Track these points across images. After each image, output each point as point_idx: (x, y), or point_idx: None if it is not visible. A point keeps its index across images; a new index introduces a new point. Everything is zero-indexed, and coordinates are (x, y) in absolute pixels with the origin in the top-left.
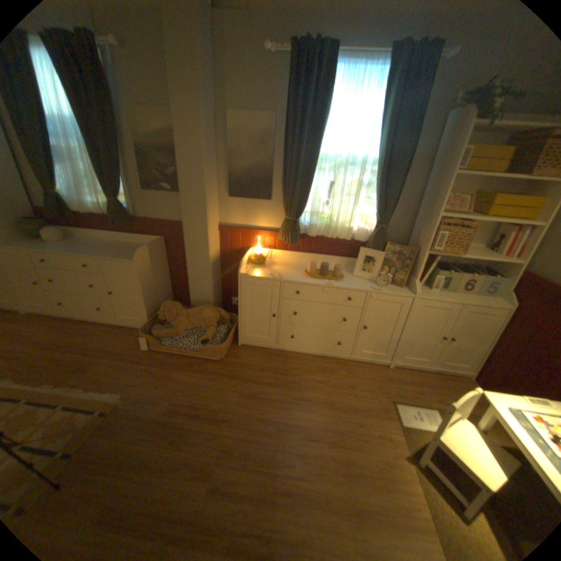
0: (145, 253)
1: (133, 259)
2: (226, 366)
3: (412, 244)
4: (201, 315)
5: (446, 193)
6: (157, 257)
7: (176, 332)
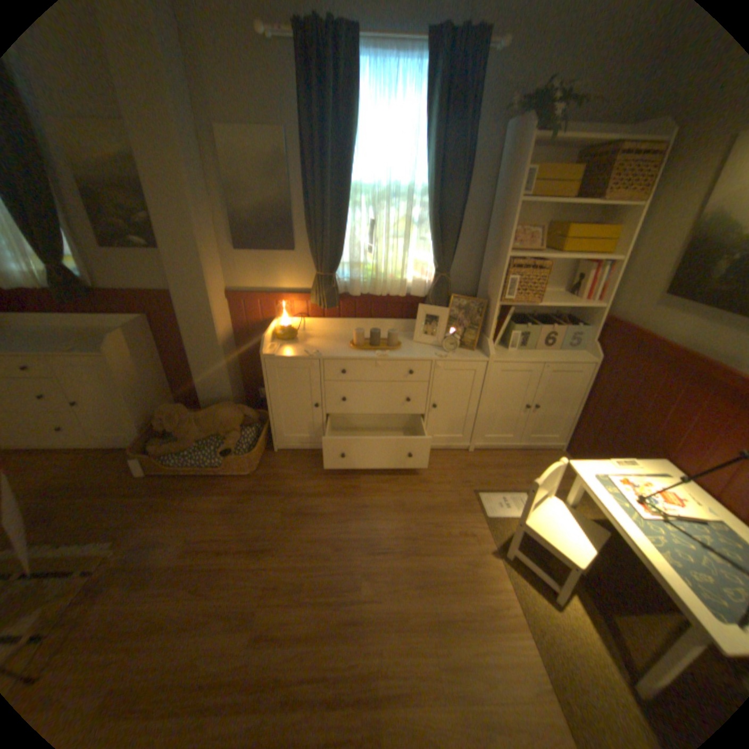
0: (119, 339)
1: (101, 350)
2: (260, 481)
3: (481, 295)
4: (216, 417)
5: (512, 227)
6: (139, 345)
7: (183, 445)
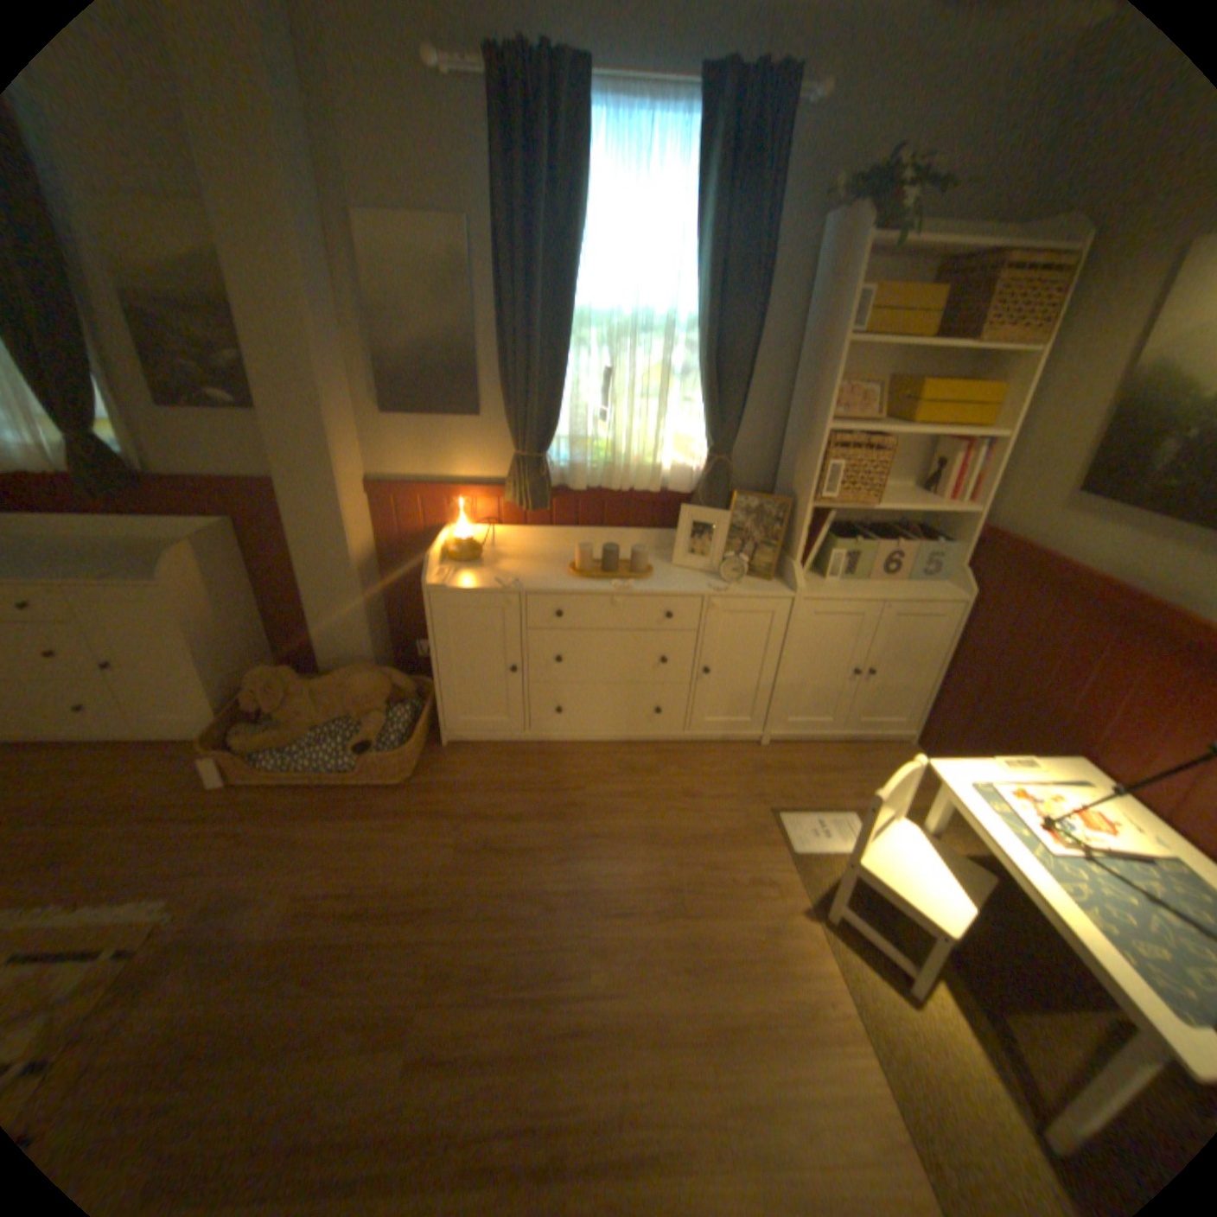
0: (187, 558)
1: (156, 577)
2: (419, 794)
3: (782, 491)
4: (347, 687)
5: (833, 383)
6: (219, 568)
7: (290, 734)
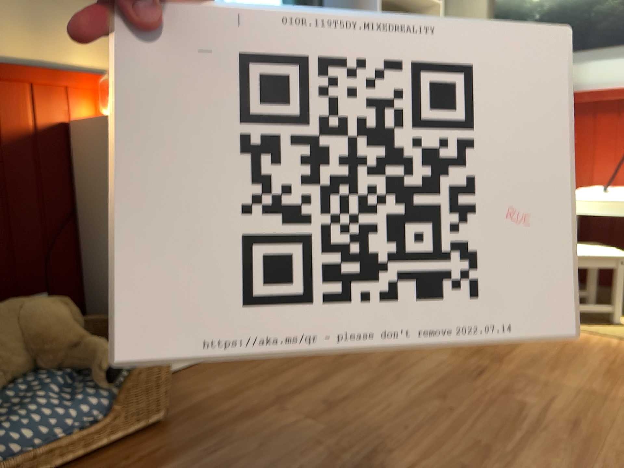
0: None
1: None
2: (196, 416)
3: None
4: (20, 321)
5: None
6: None
7: None
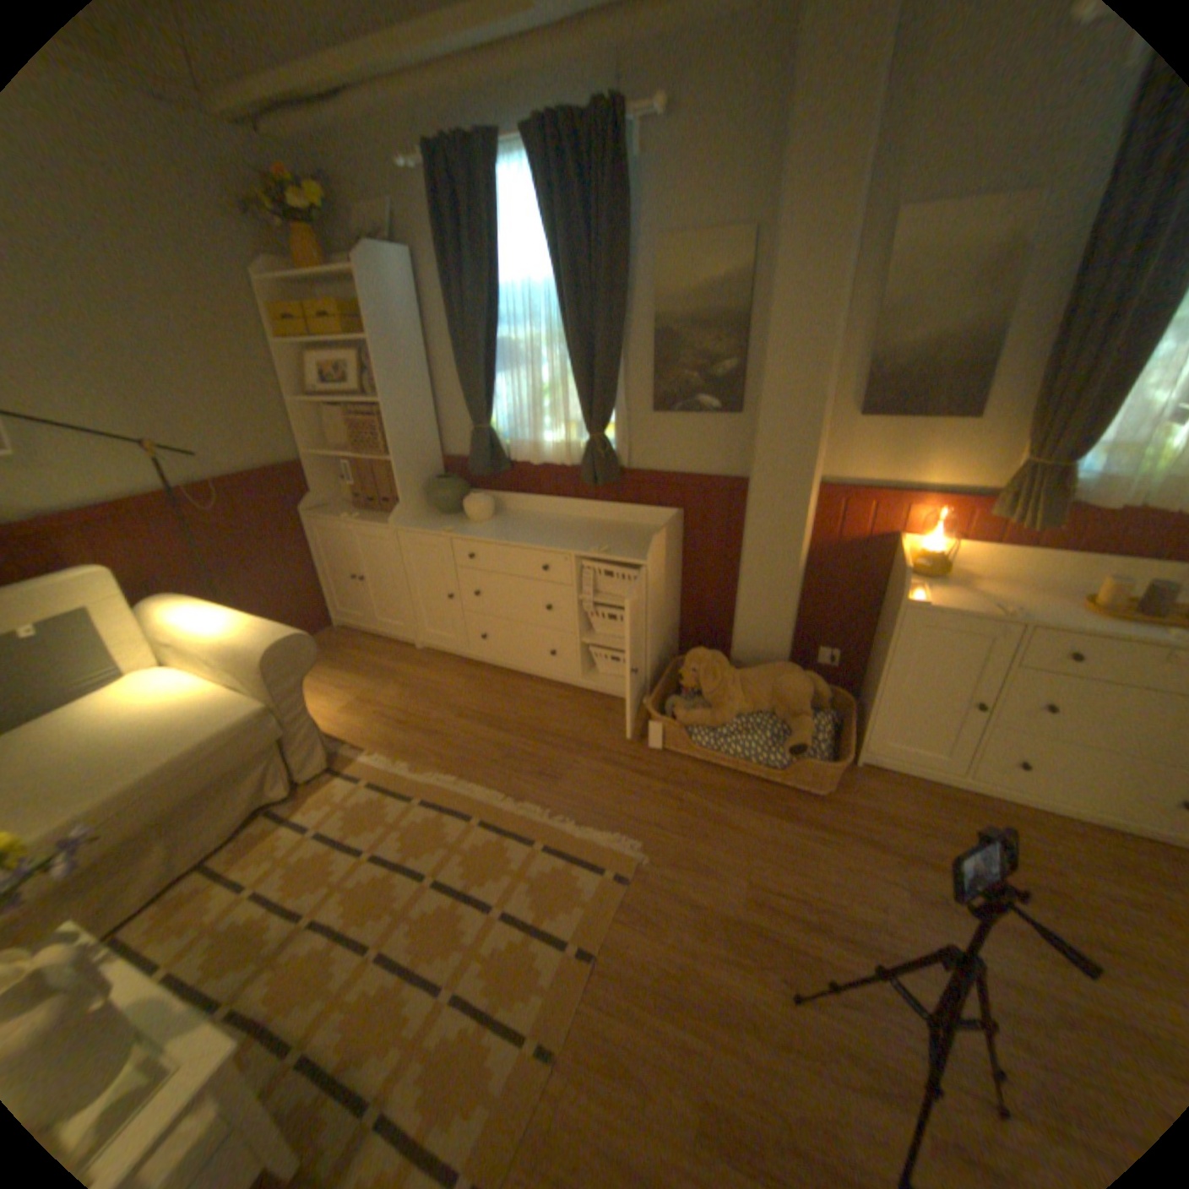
0: (661, 544)
1: (641, 557)
2: (846, 815)
3: None
4: (776, 685)
5: None
6: (671, 553)
7: (719, 717)
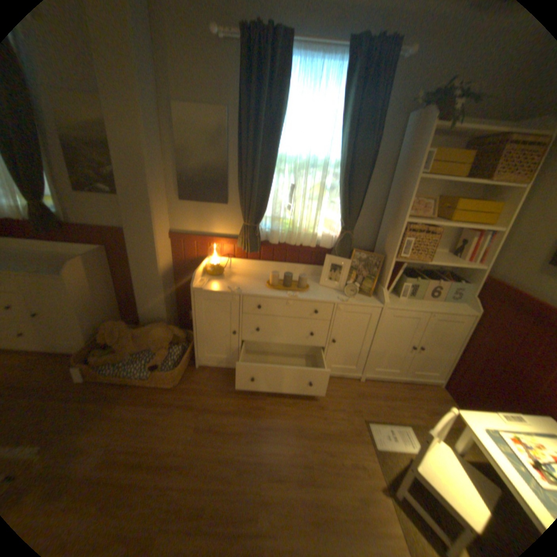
0: (78, 266)
1: (61, 275)
2: (180, 396)
3: (378, 251)
4: (150, 336)
5: (410, 198)
6: (95, 271)
7: (119, 358)
